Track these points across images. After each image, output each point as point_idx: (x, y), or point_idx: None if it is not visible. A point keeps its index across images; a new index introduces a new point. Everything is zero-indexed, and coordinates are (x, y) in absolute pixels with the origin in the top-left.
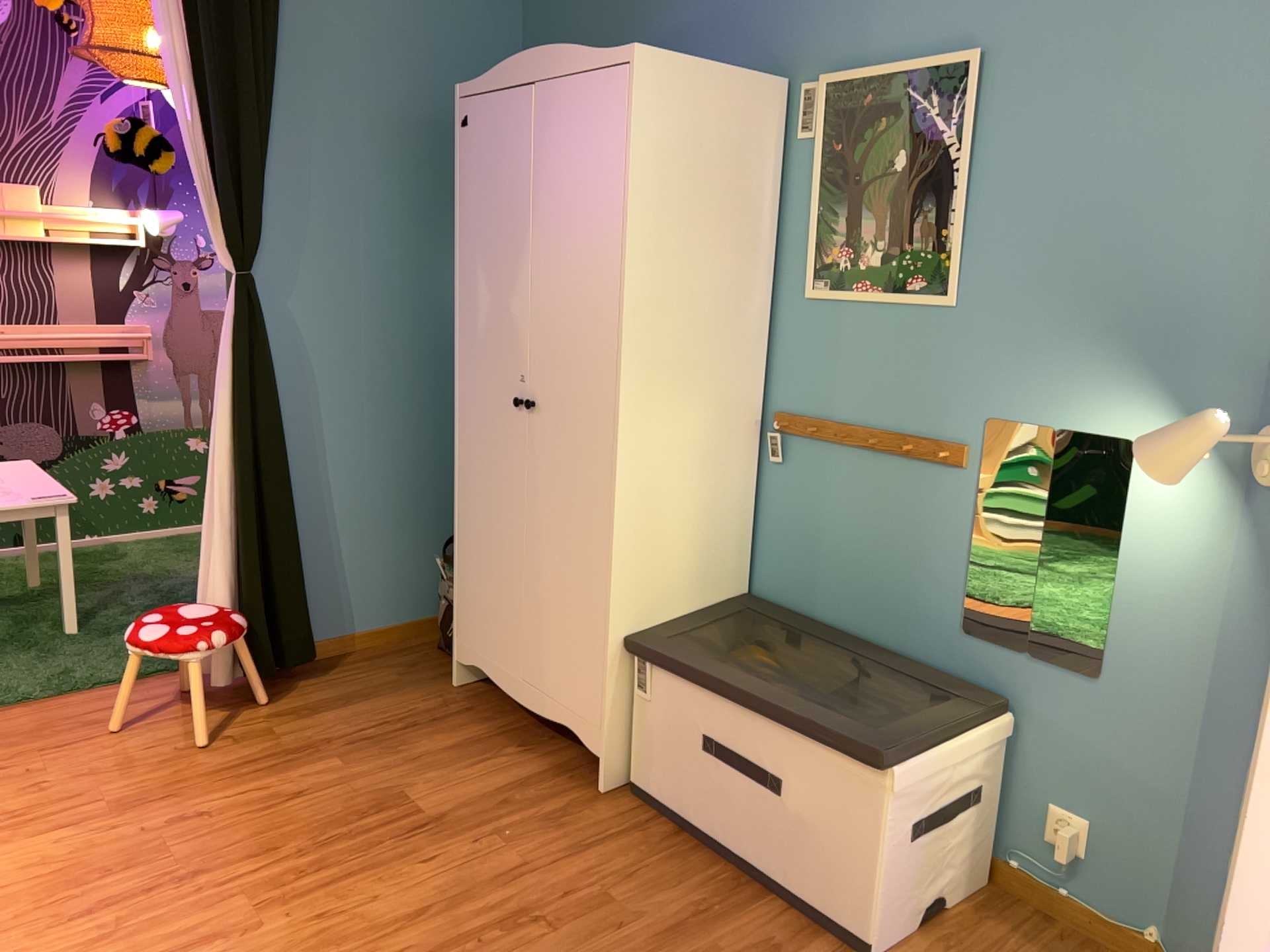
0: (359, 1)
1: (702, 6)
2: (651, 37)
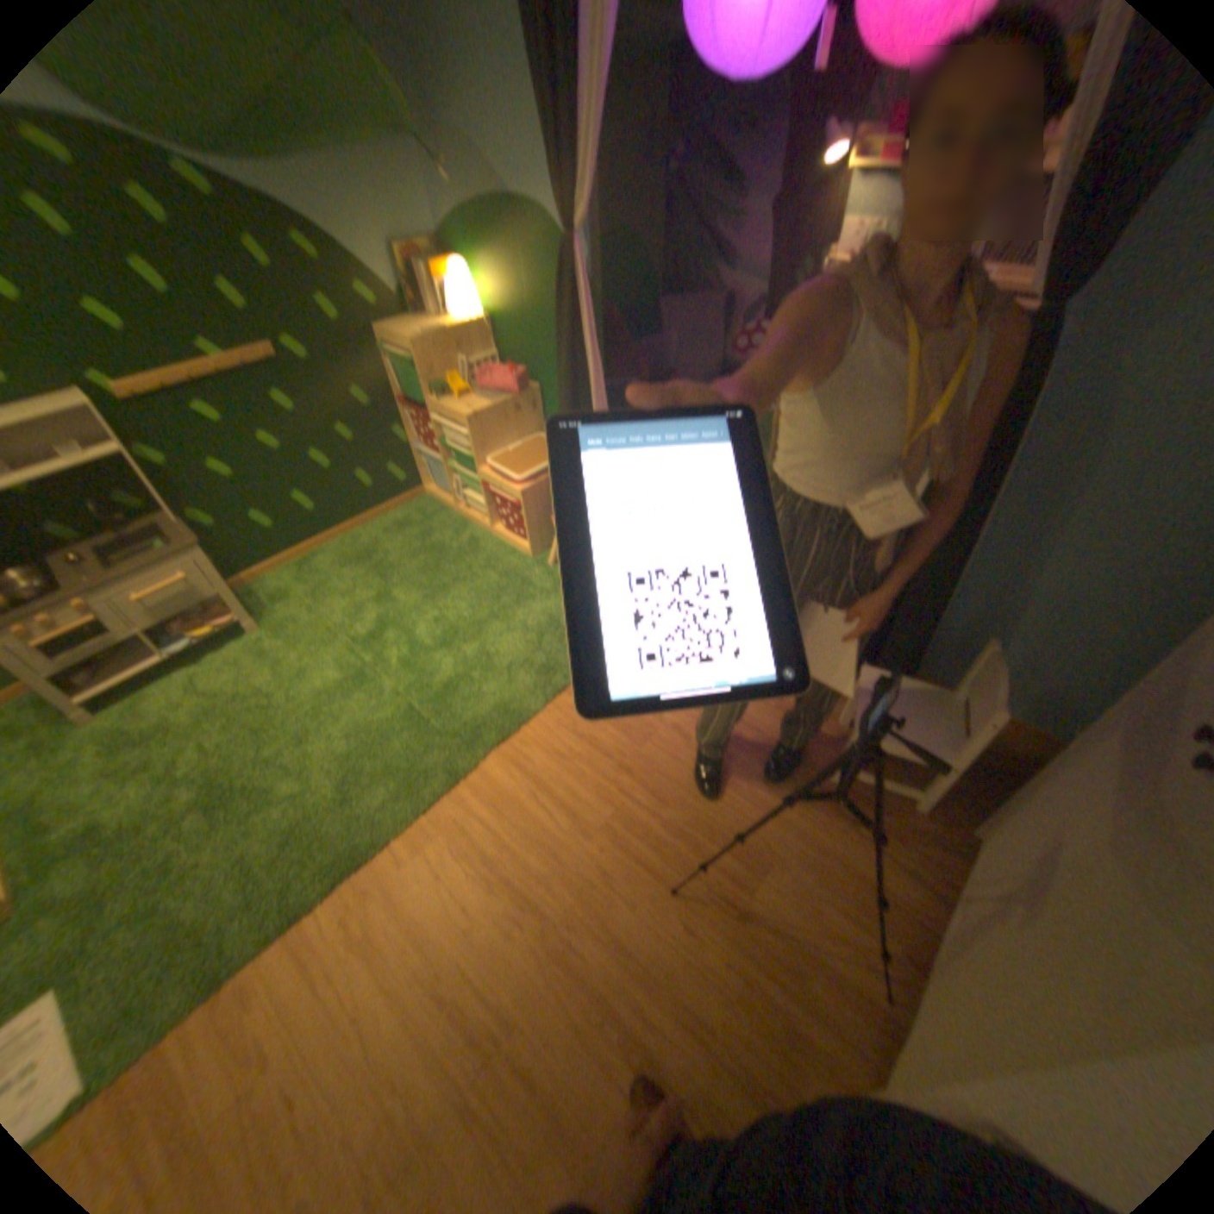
0: None
1: None
2: None
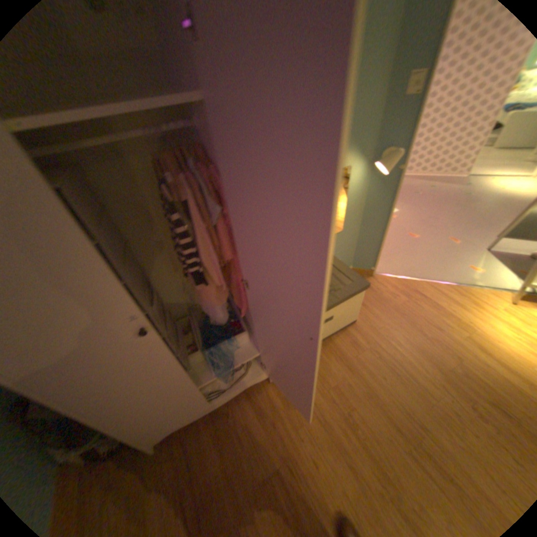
0: None
1: None
2: None
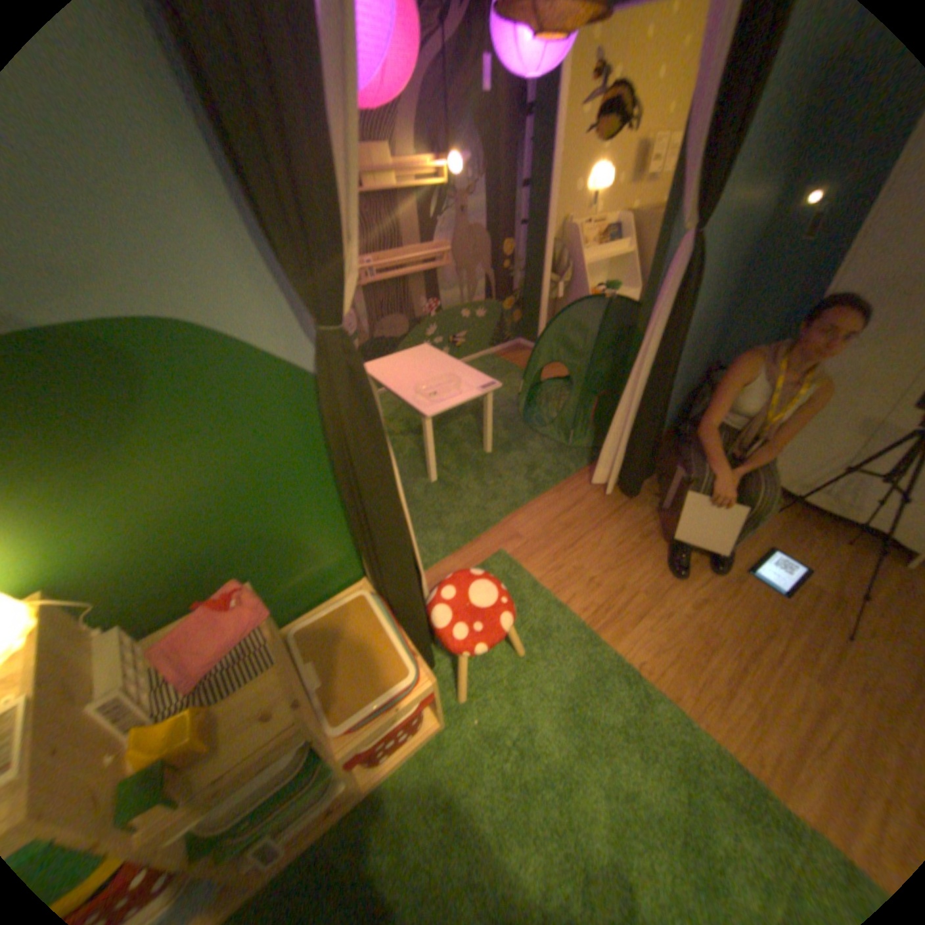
0: None
1: None
2: None
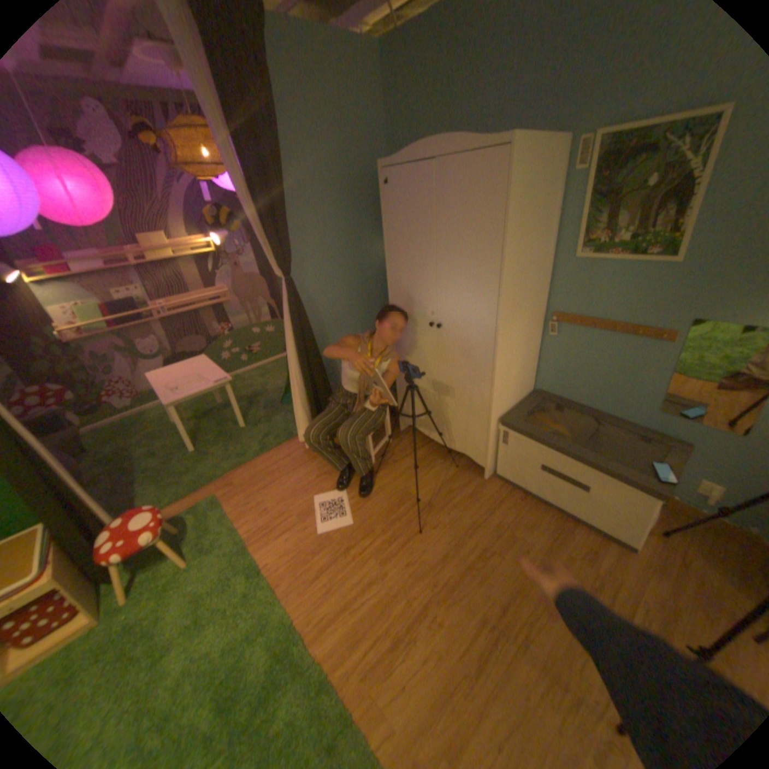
0: (309, 116)
1: (507, 91)
2: (471, 114)
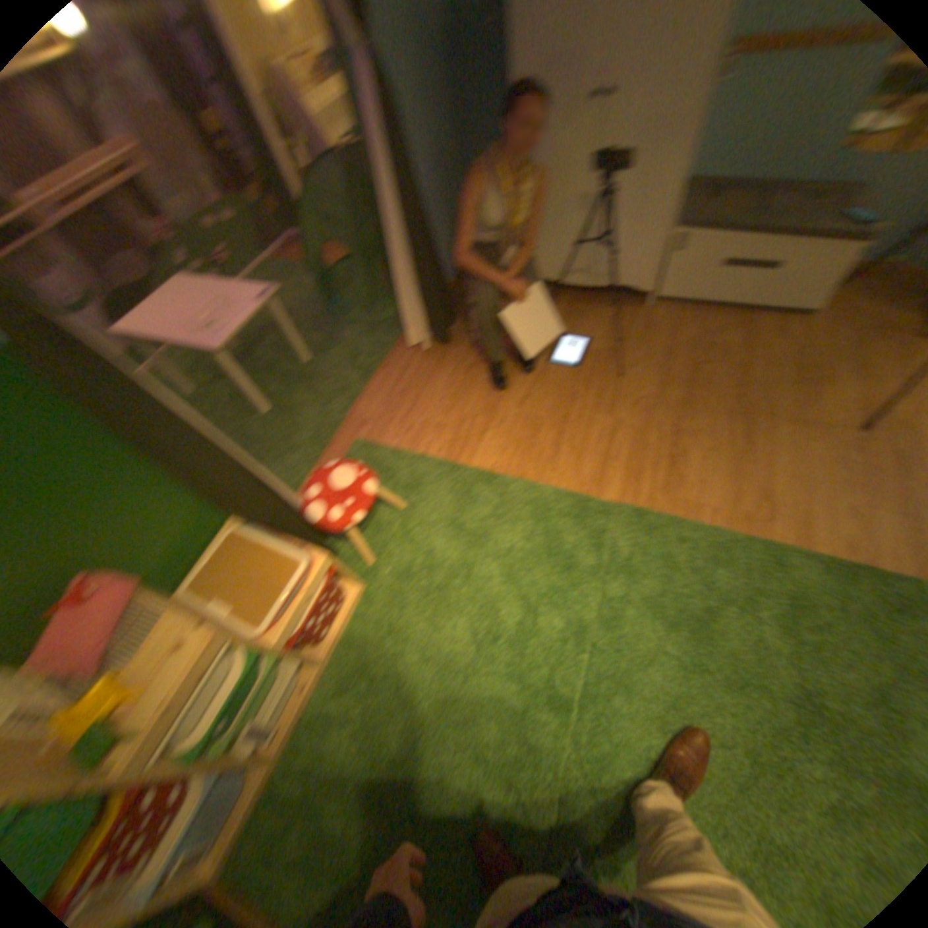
0: None
1: None
2: None
